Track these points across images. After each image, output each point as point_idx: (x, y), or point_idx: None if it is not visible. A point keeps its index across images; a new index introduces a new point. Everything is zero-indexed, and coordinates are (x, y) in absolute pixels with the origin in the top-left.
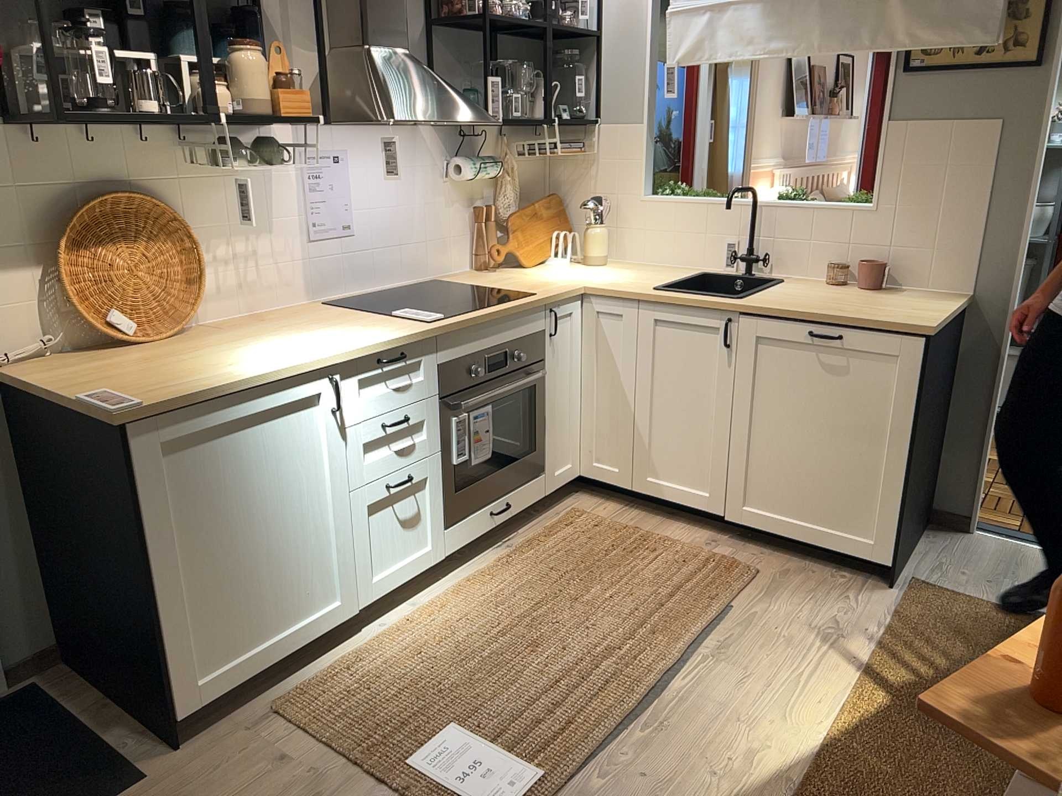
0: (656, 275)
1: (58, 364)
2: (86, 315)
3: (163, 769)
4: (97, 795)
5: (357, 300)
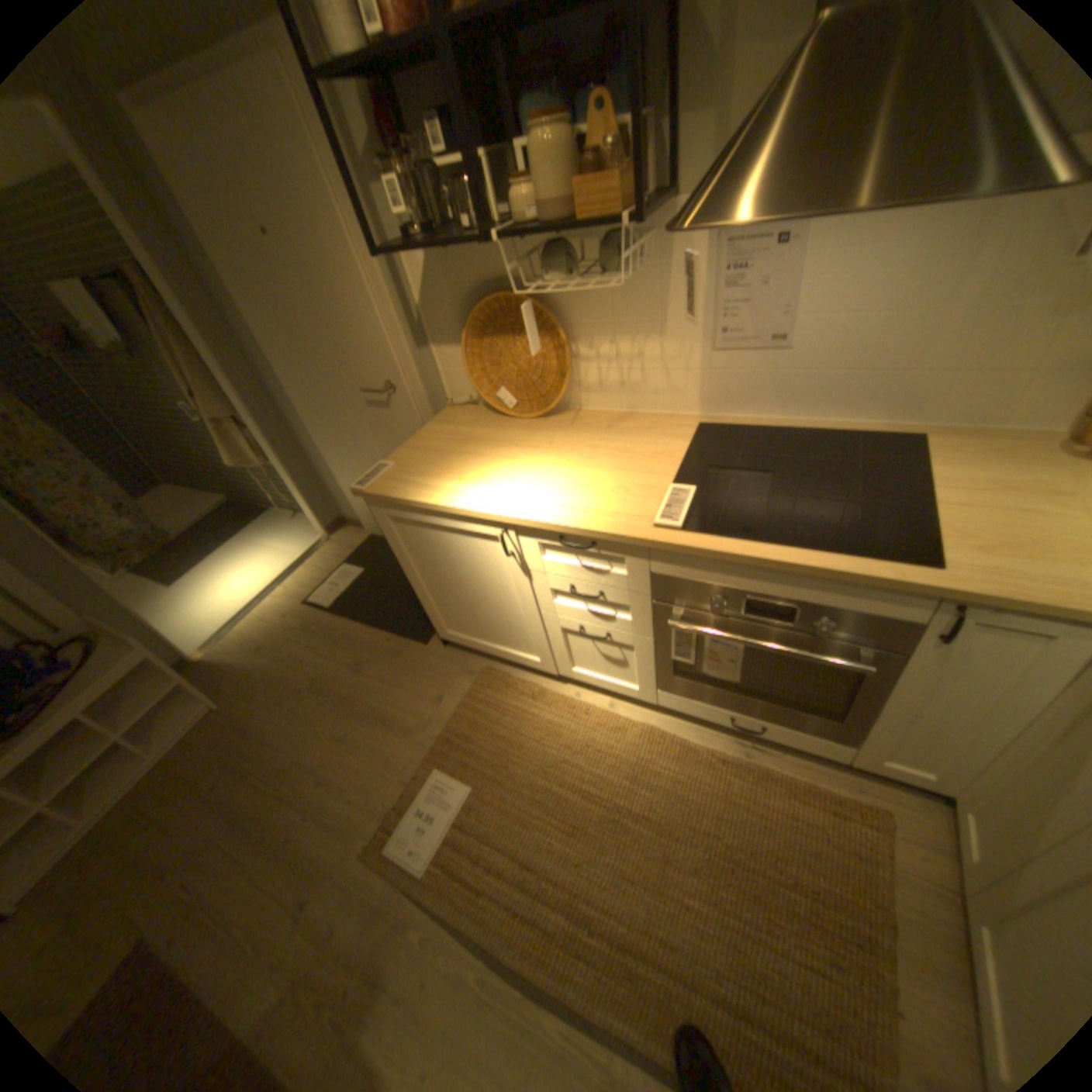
0: None
1: (462, 416)
2: (476, 388)
3: (431, 647)
4: (414, 632)
5: (771, 426)
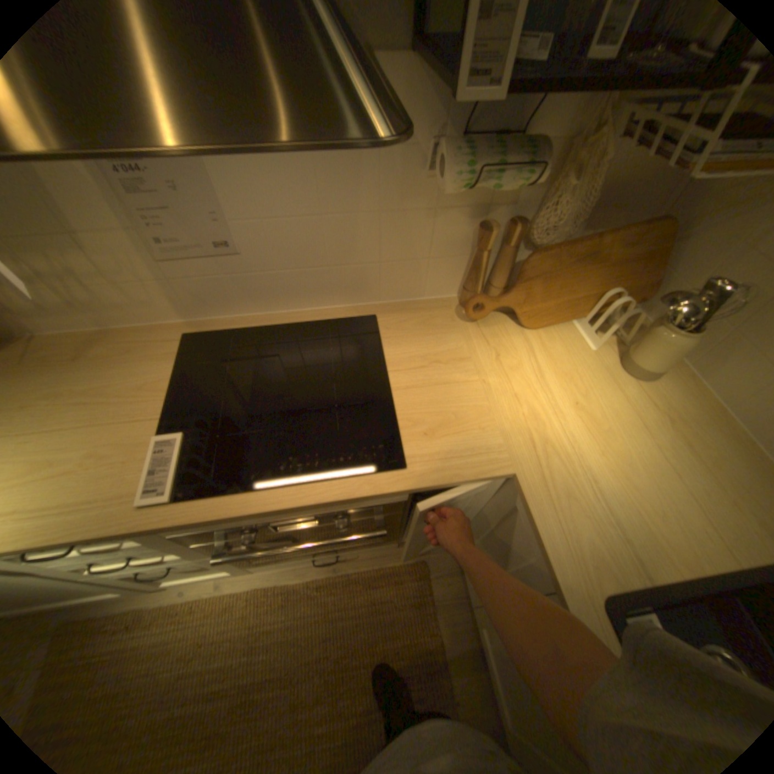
0: (687, 497)
1: None
2: None
3: None
4: None
5: (257, 321)
